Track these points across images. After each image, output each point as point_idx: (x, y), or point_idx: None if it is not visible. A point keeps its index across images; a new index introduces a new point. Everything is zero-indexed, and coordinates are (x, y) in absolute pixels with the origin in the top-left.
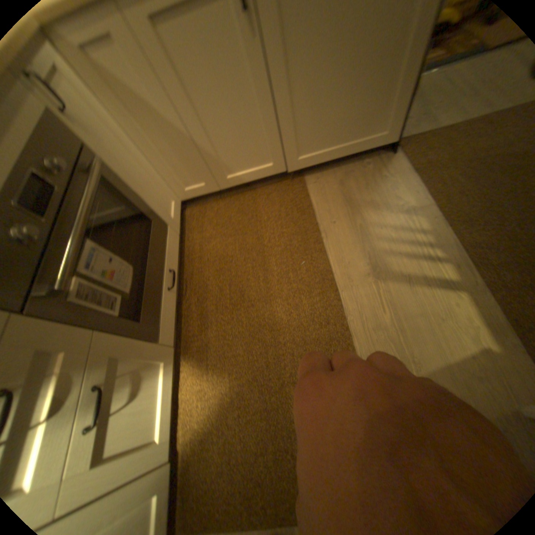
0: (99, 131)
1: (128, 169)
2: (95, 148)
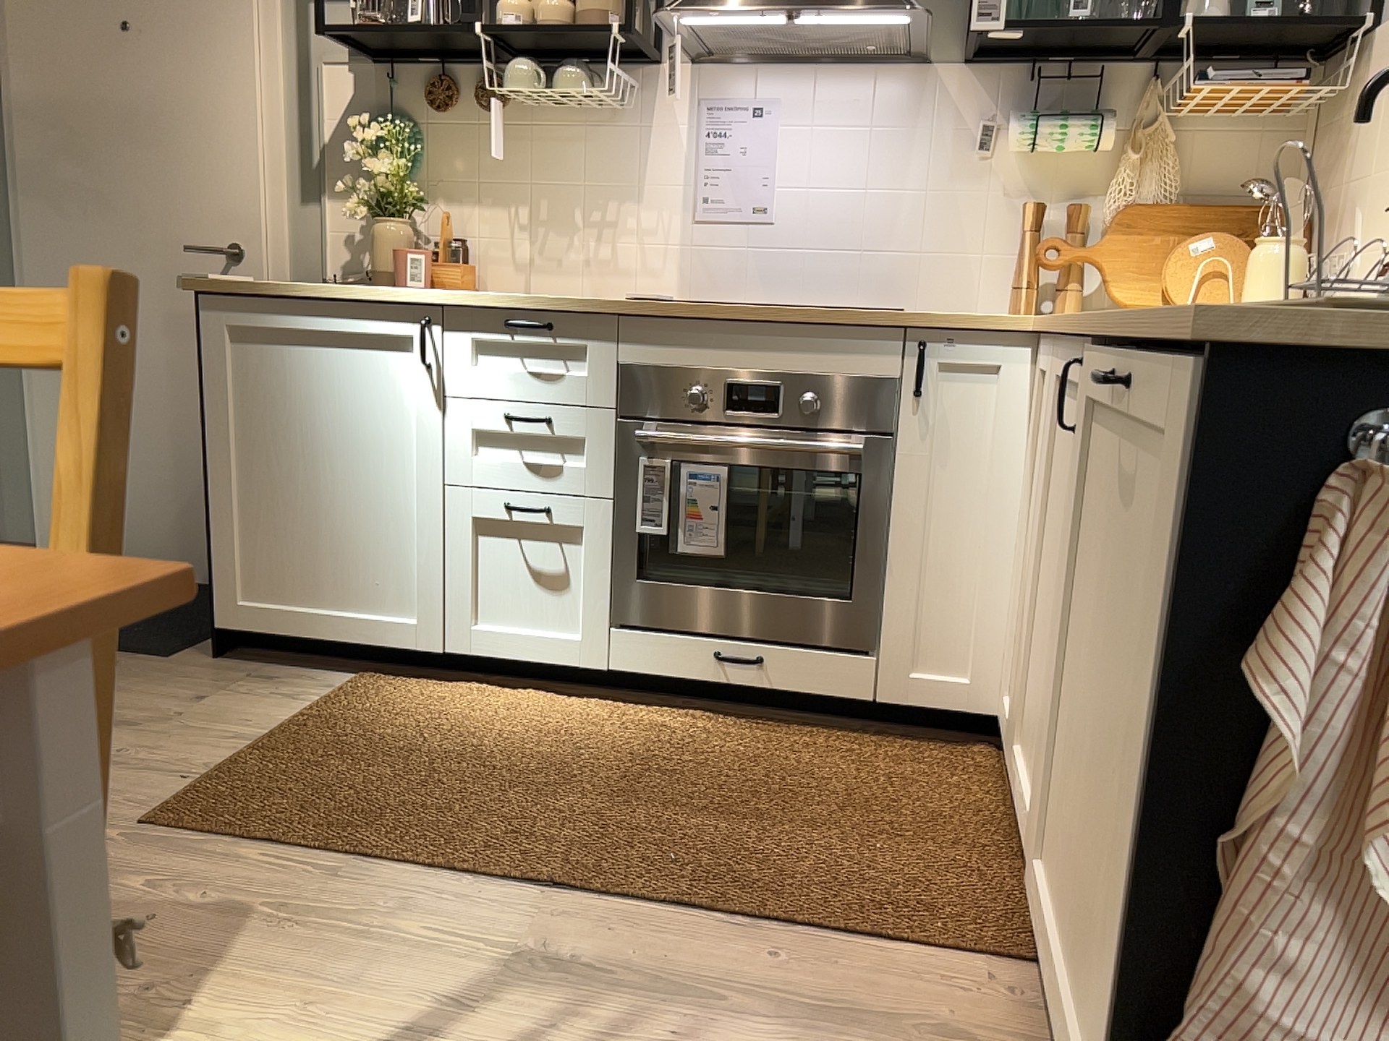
0: (960, 458)
1: (935, 528)
2: (906, 454)
